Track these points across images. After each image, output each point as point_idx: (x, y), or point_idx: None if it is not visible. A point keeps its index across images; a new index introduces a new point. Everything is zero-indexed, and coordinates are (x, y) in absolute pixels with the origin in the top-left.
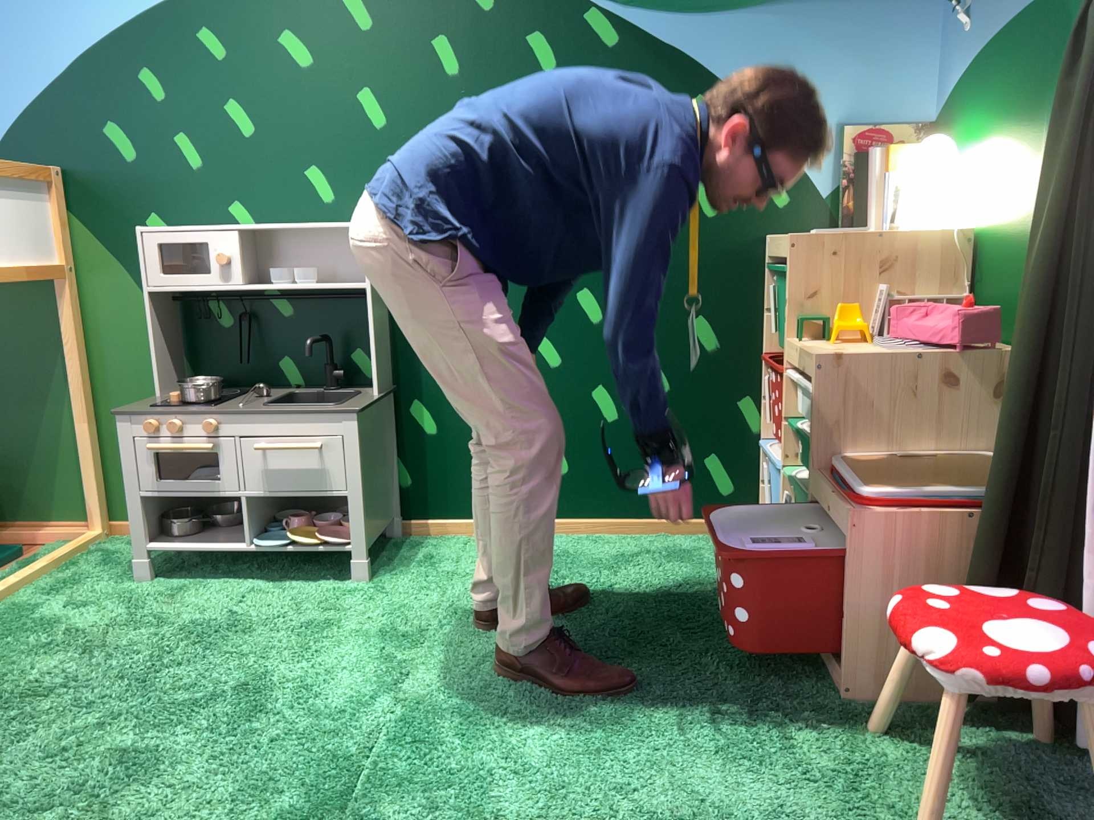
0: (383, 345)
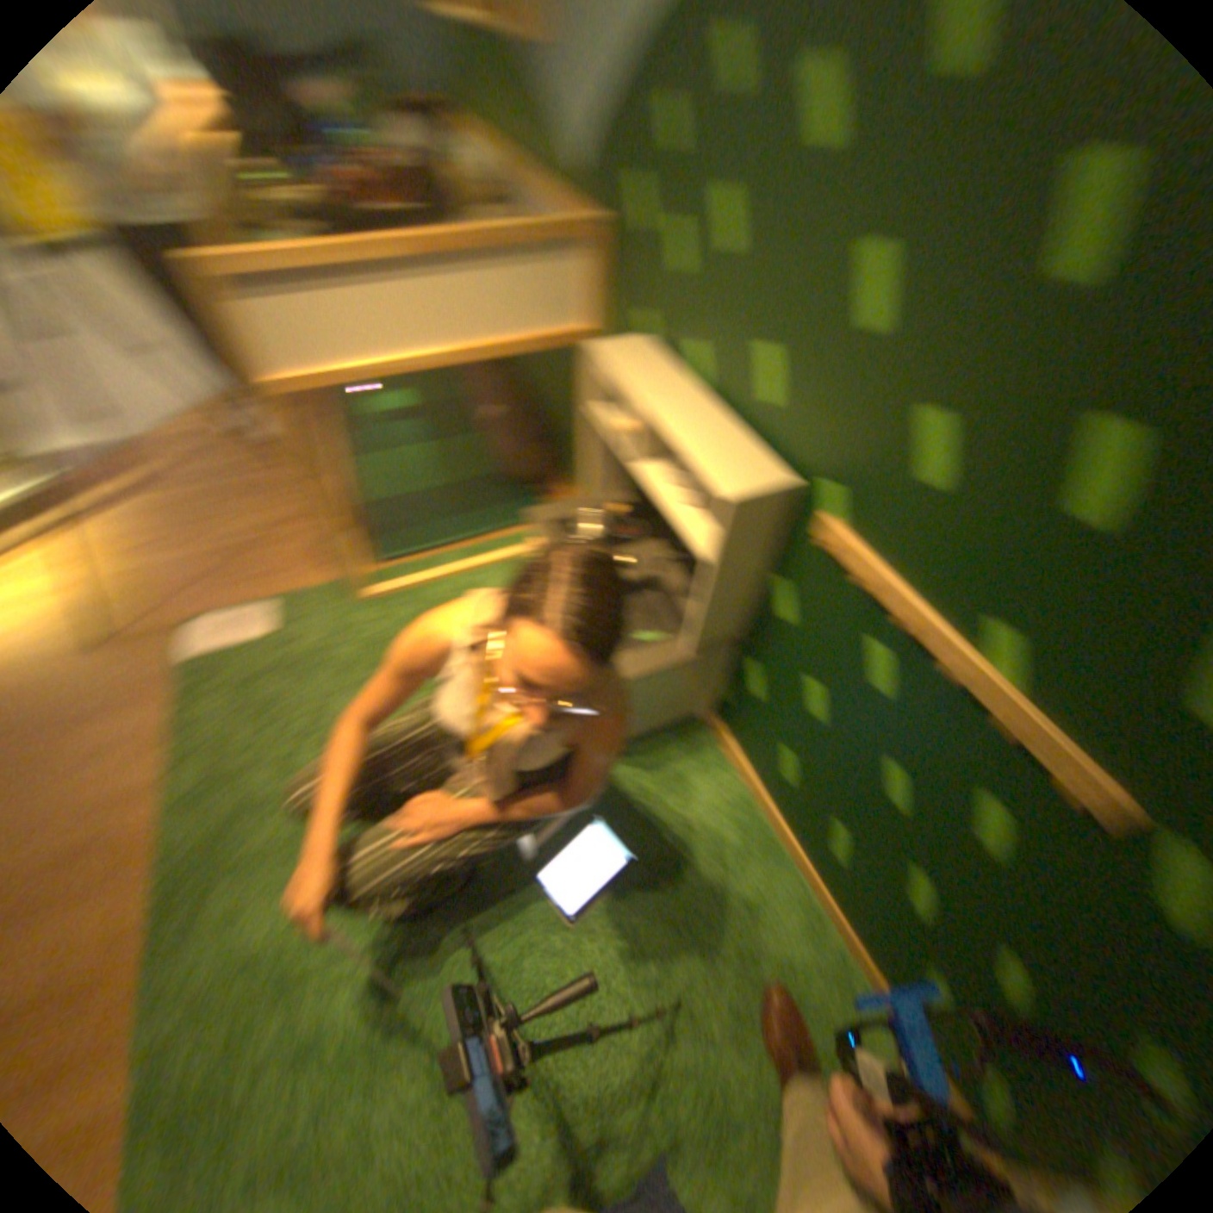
0: (750, 601)
